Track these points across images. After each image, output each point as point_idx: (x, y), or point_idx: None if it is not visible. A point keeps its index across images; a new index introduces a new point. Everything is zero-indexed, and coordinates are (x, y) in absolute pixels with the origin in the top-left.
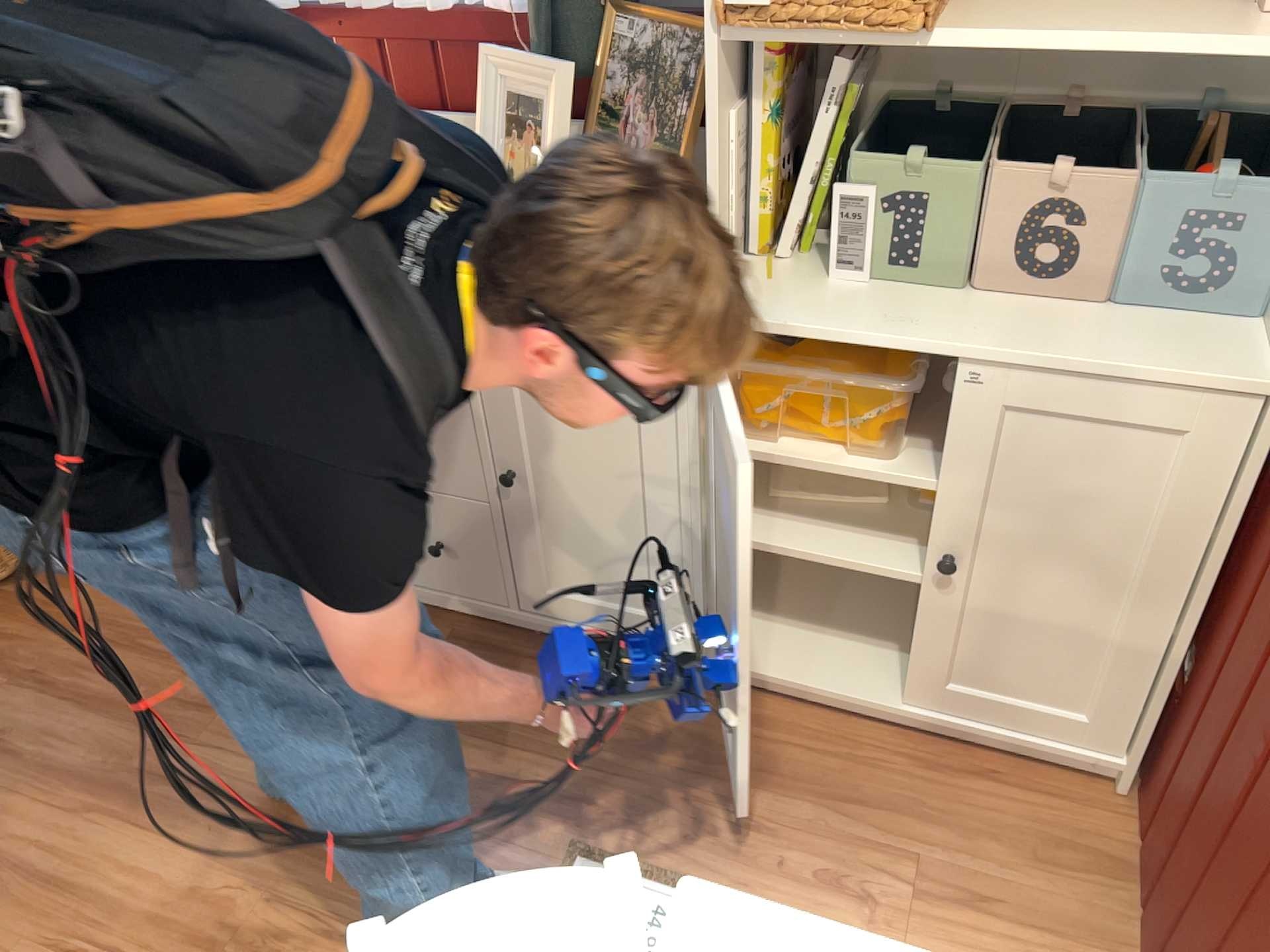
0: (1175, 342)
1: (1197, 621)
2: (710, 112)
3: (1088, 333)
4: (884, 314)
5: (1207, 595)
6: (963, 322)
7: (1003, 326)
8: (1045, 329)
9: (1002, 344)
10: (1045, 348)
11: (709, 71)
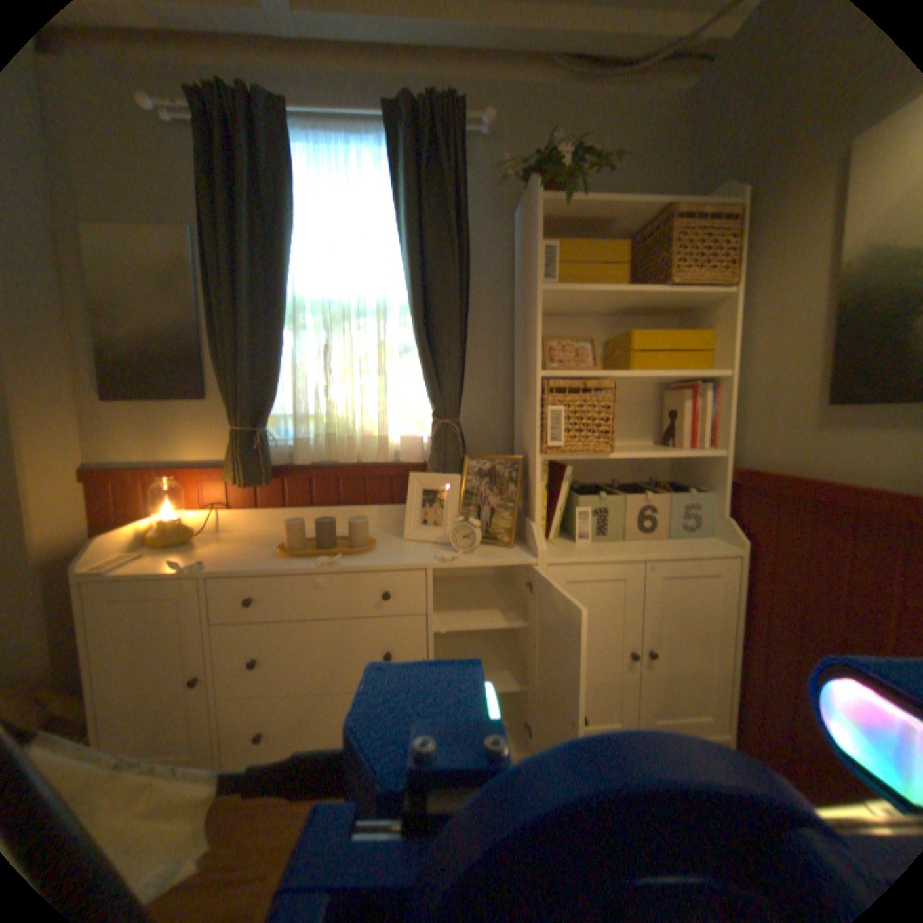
0: (704, 545)
1: (748, 654)
2: (536, 480)
3: (678, 546)
4: (610, 550)
5: (749, 640)
6: (638, 548)
7: (651, 547)
8: (664, 547)
9: (660, 552)
10: (673, 551)
11: (536, 465)
